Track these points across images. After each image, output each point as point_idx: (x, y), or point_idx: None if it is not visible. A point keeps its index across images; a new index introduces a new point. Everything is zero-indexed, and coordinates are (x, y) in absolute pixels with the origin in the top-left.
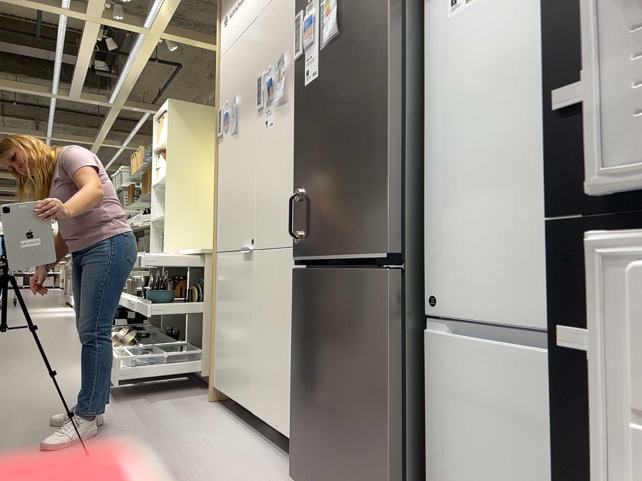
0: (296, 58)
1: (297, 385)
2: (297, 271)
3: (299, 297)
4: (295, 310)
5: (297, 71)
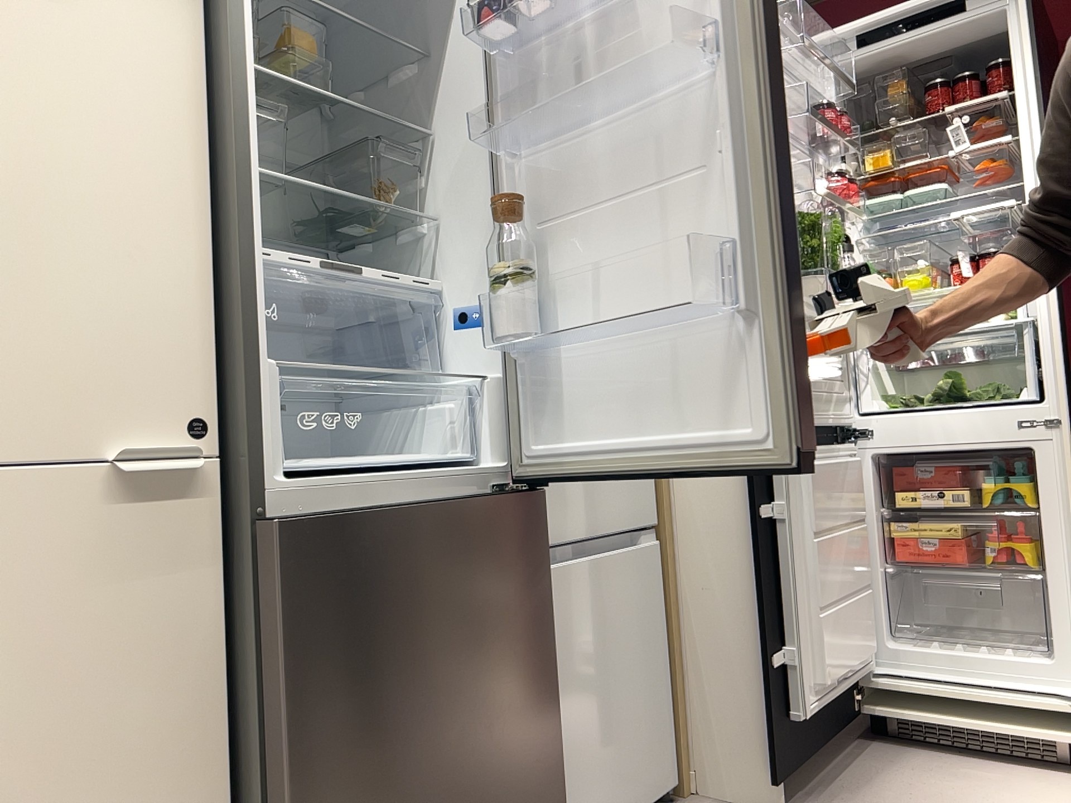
0: None
1: None
2: (287, 521)
3: (314, 588)
4: (296, 629)
5: None
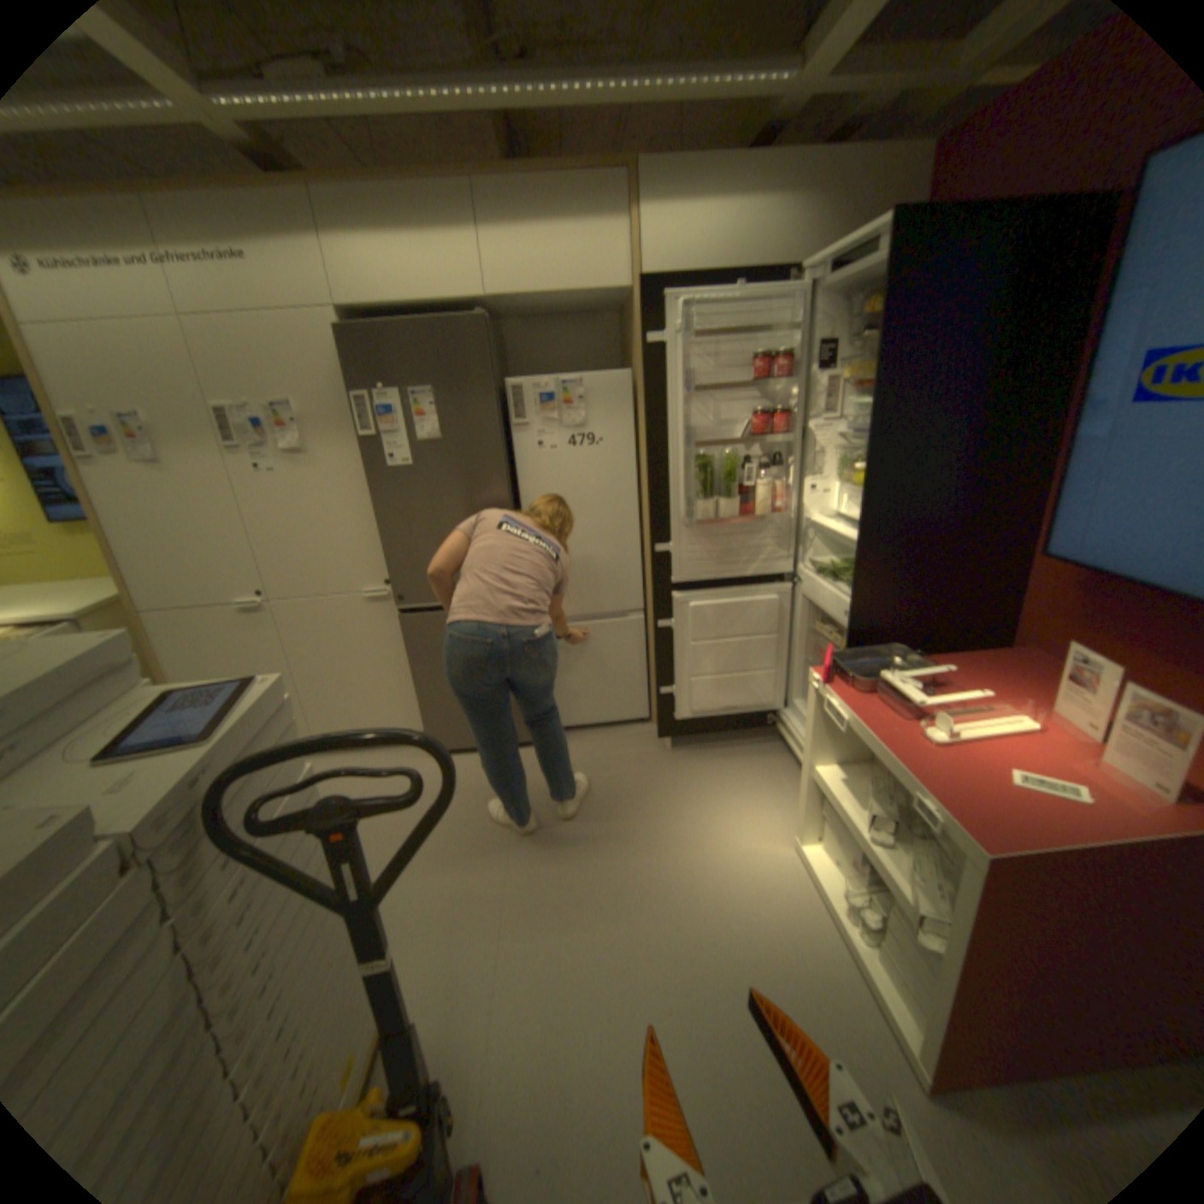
0: (365, 435)
1: (427, 691)
2: (405, 615)
3: (415, 633)
4: (411, 644)
5: (367, 448)
